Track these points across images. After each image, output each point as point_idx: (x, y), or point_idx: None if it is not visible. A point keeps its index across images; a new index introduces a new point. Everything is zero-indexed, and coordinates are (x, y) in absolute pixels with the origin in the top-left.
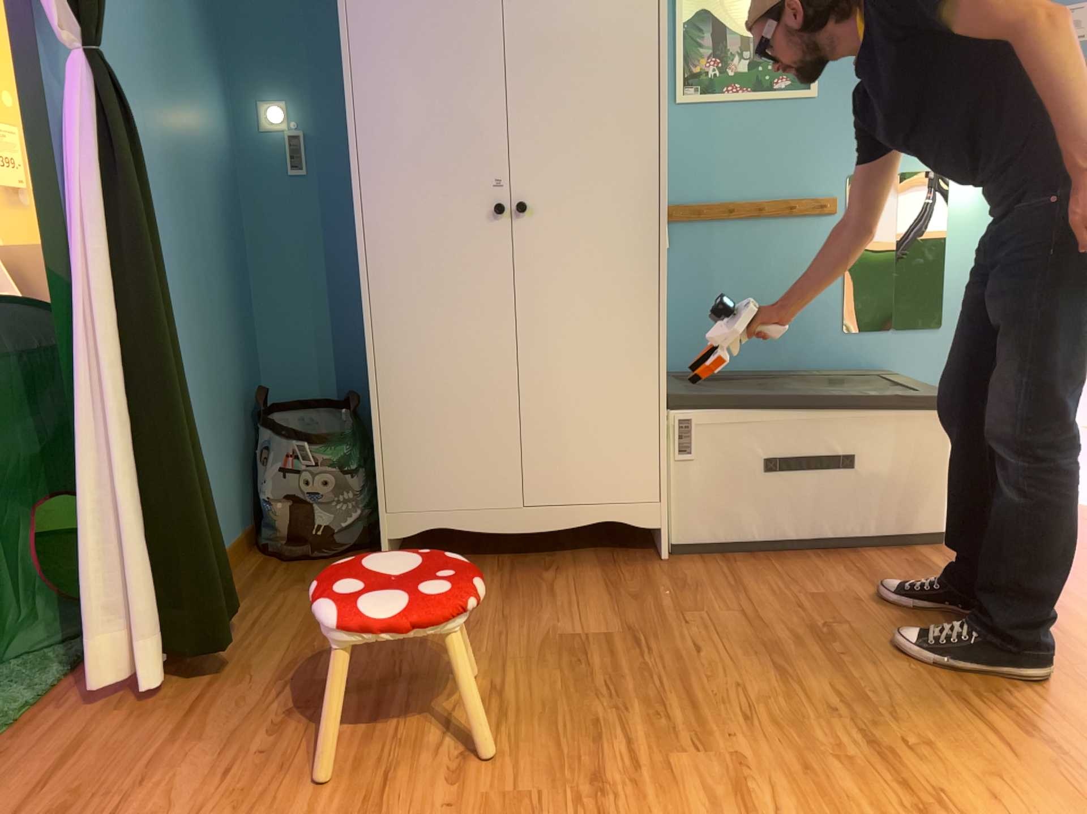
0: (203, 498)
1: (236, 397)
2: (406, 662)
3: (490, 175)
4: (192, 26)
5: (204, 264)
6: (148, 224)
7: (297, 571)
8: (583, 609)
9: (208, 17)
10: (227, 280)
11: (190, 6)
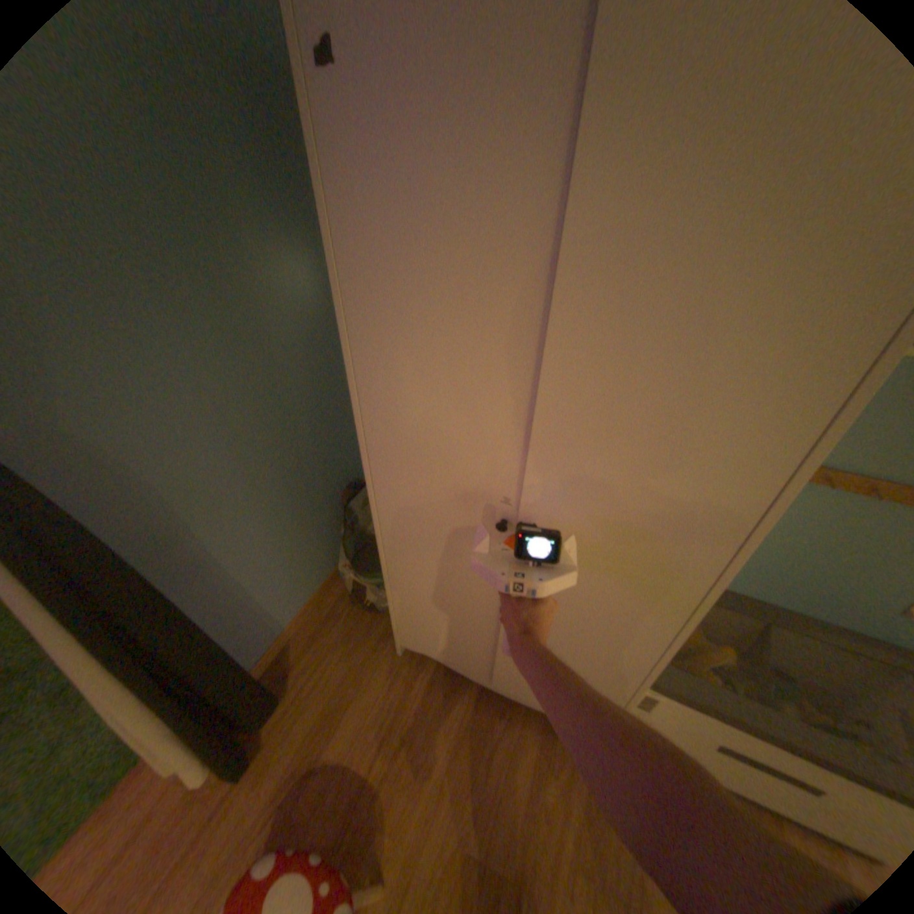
0: (230, 693)
1: (325, 500)
2: (356, 838)
3: (506, 490)
4: (240, 200)
5: (280, 436)
6: (112, 563)
7: (349, 632)
8: (508, 818)
9: (270, 172)
10: (312, 426)
11: (233, 176)
